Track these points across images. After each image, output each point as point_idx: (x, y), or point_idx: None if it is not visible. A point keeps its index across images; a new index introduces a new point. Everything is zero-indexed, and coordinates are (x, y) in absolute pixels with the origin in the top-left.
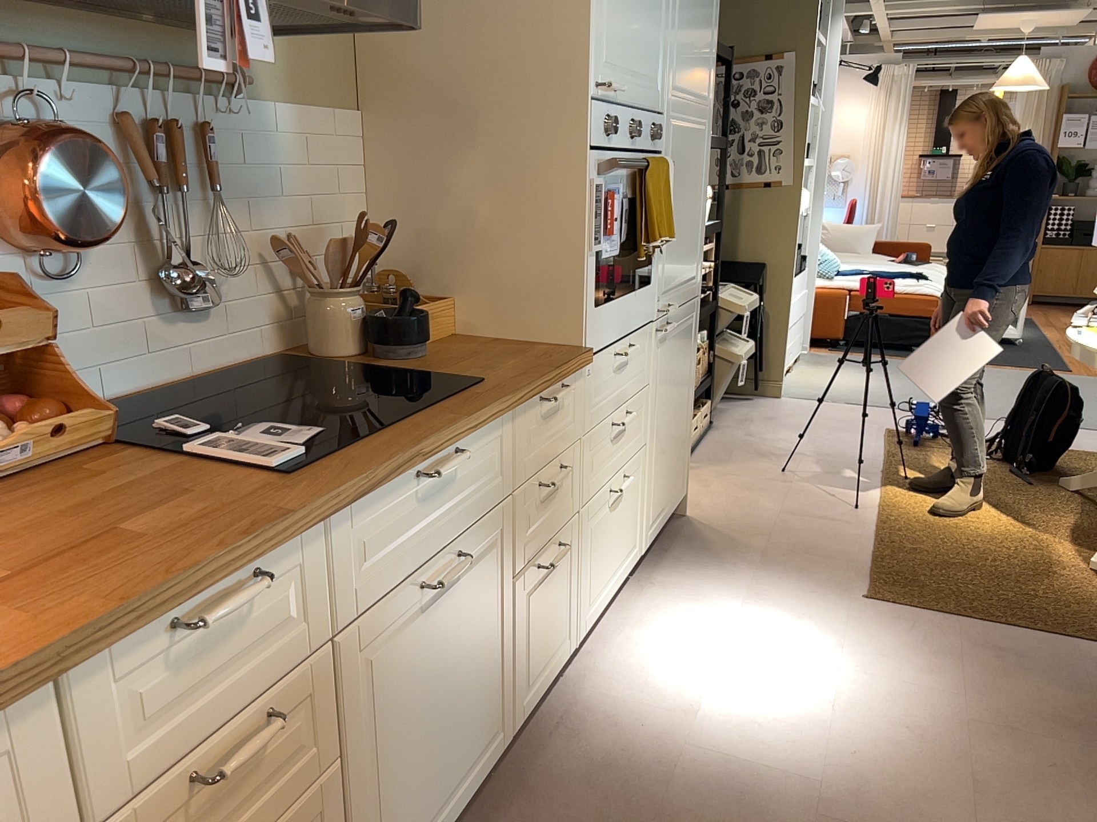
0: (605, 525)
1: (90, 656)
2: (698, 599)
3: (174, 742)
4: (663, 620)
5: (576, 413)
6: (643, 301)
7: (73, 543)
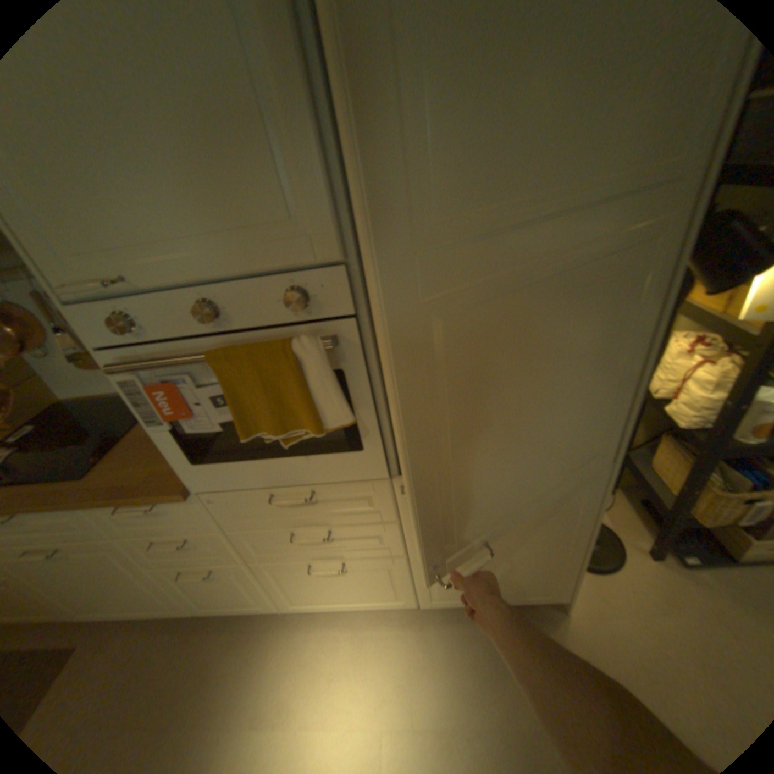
0: (304, 579)
1: None
2: (412, 682)
3: None
4: (369, 660)
5: (195, 520)
6: (336, 465)
7: None
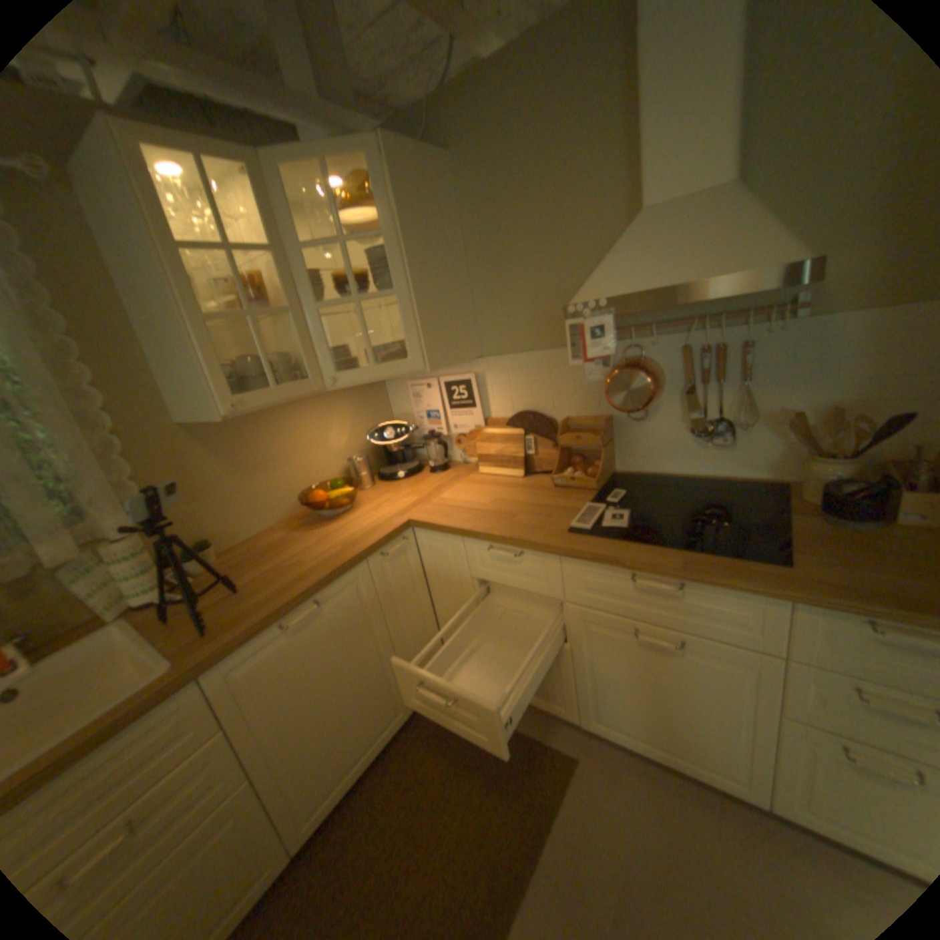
0: None
1: (465, 536)
2: None
3: (496, 577)
4: None
5: None
6: None
7: (510, 512)
